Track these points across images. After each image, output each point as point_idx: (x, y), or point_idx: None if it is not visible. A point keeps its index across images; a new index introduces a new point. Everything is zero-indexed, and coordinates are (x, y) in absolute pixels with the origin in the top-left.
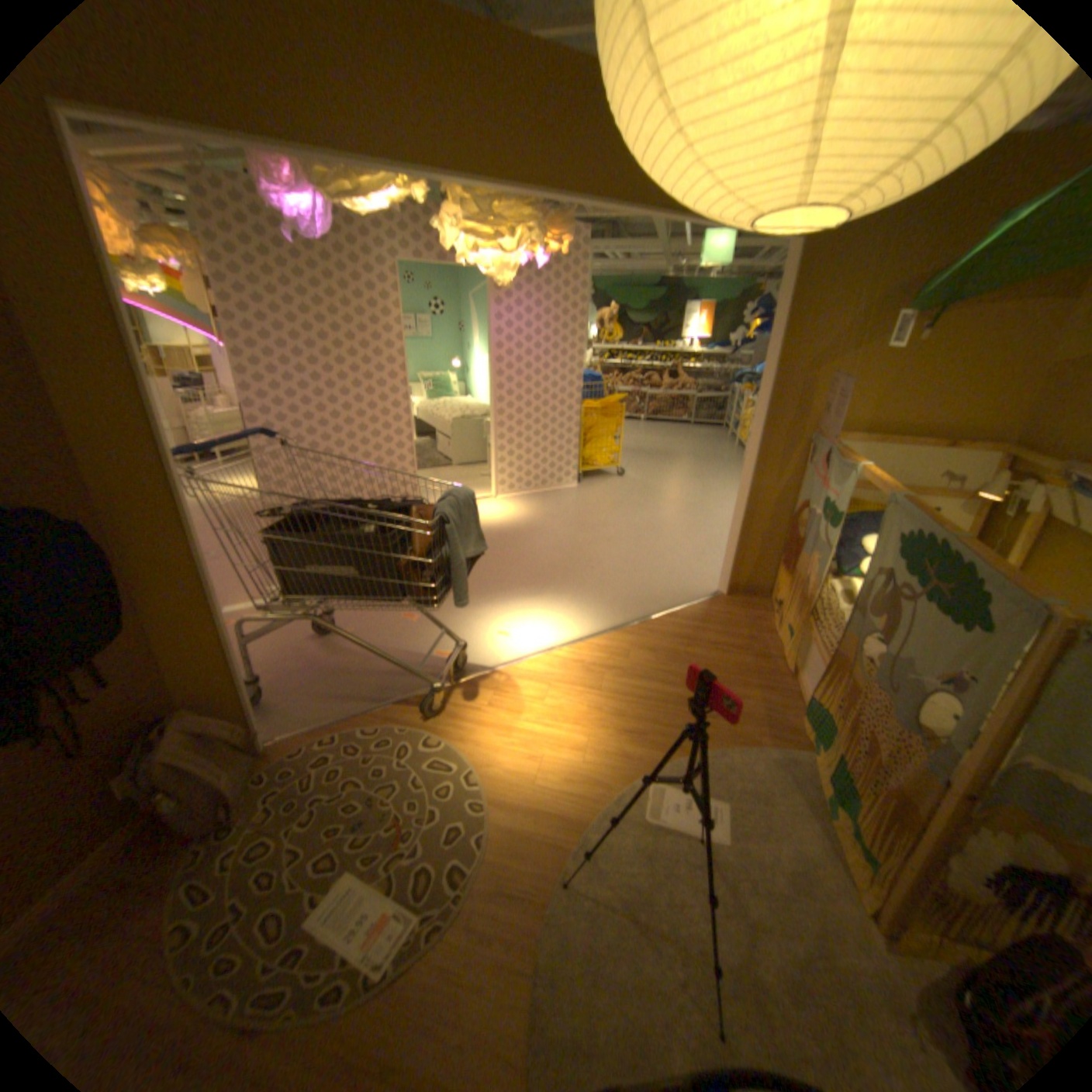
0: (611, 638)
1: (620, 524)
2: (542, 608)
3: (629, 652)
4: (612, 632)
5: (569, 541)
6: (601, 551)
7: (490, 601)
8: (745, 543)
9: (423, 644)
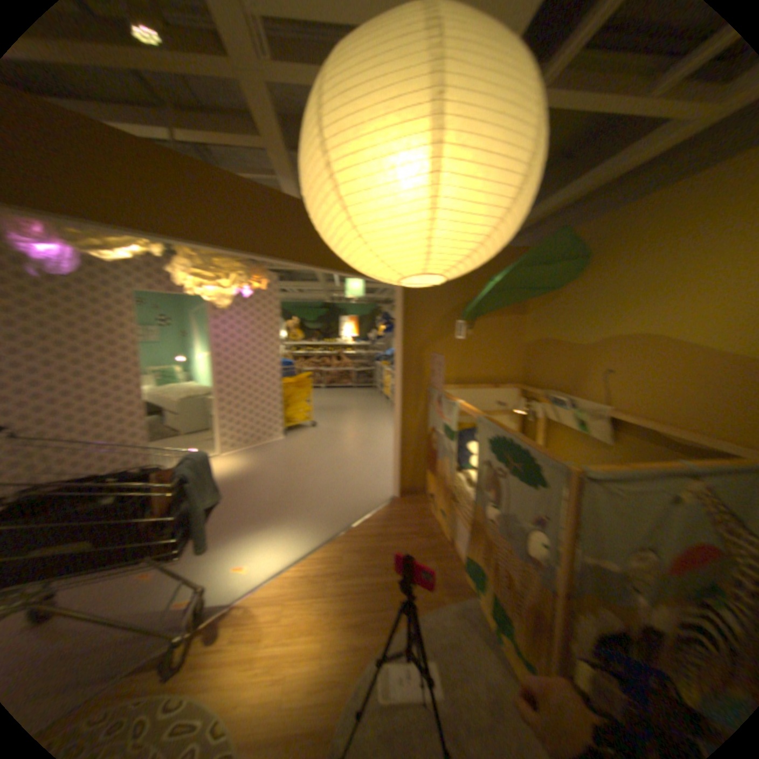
0: (325, 550)
1: (318, 460)
2: (267, 538)
3: (340, 557)
4: (325, 544)
5: (282, 479)
6: (307, 483)
7: (220, 543)
8: (402, 459)
9: (156, 601)
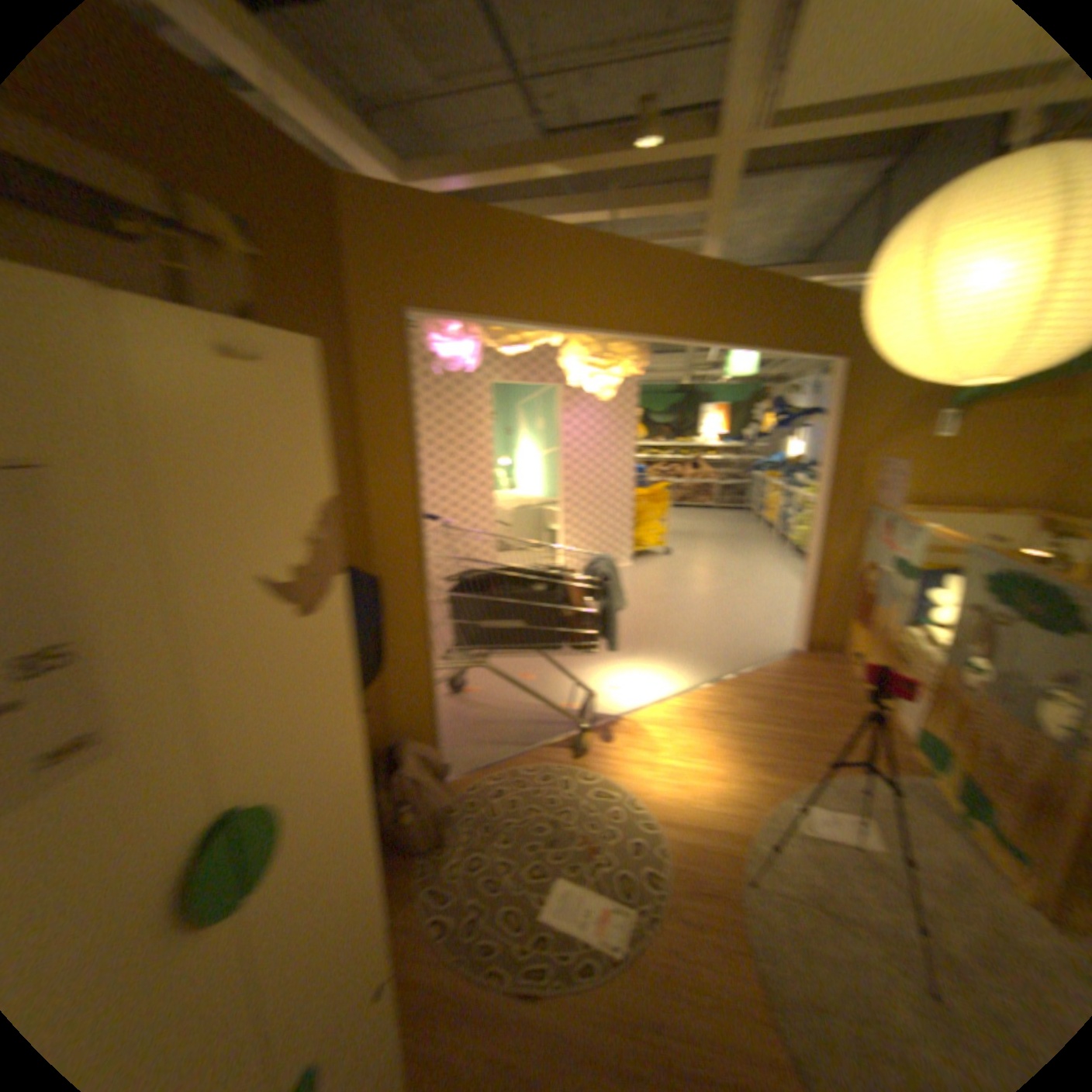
0: (715, 691)
1: (686, 596)
2: (643, 667)
3: (735, 701)
4: (714, 685)
5: (645, 611)
6: (677, 619)
7: (594, 662)
8: (818, 604)
9: (549, 698)
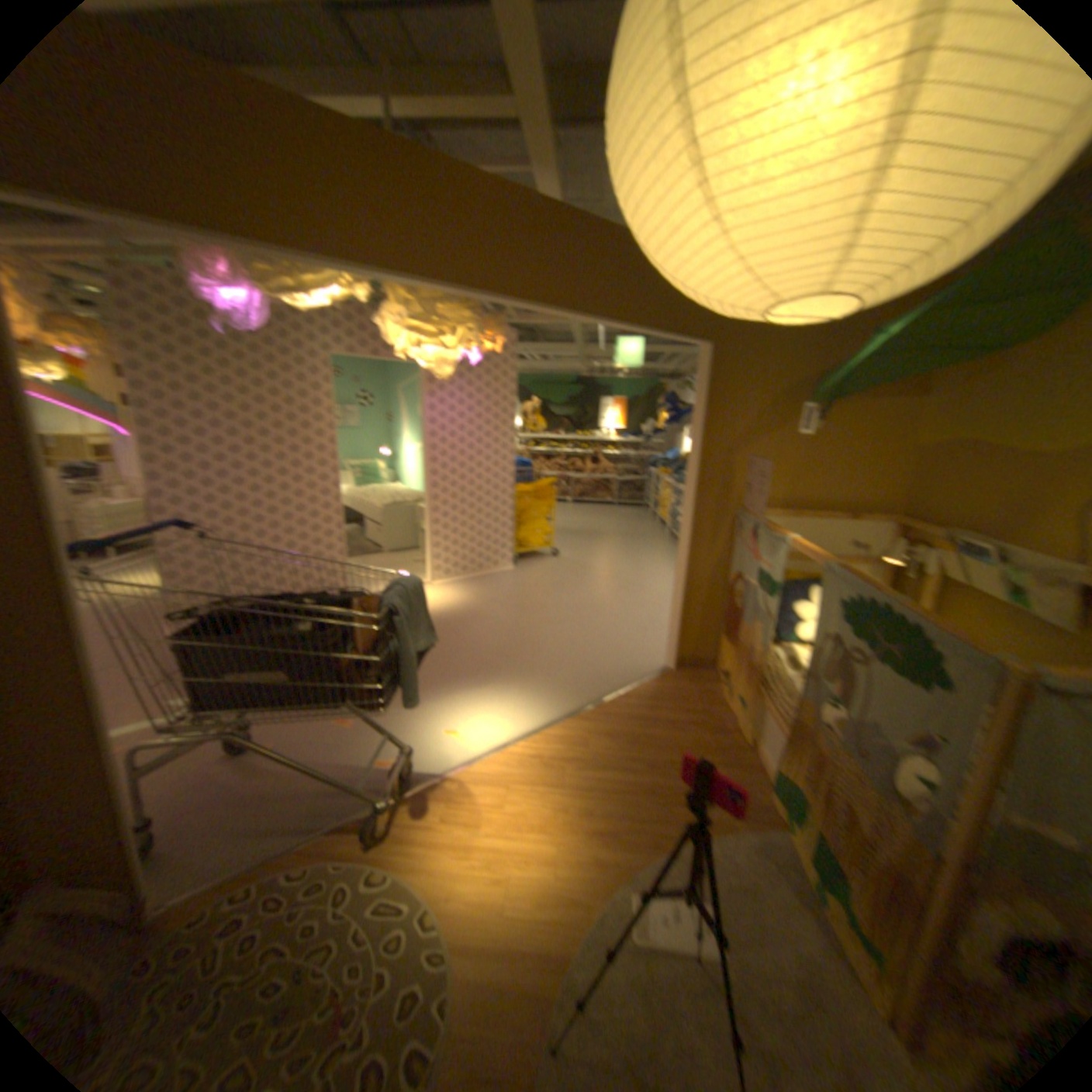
0: (566, 726)
1: (560, 603)
2: (490, 698)
3: (587, 739)
4: (566, 718)
5: (510, 623)
6: (544, 632)
7: (432, 696)
8: (686, 615)
9: (357, 753)
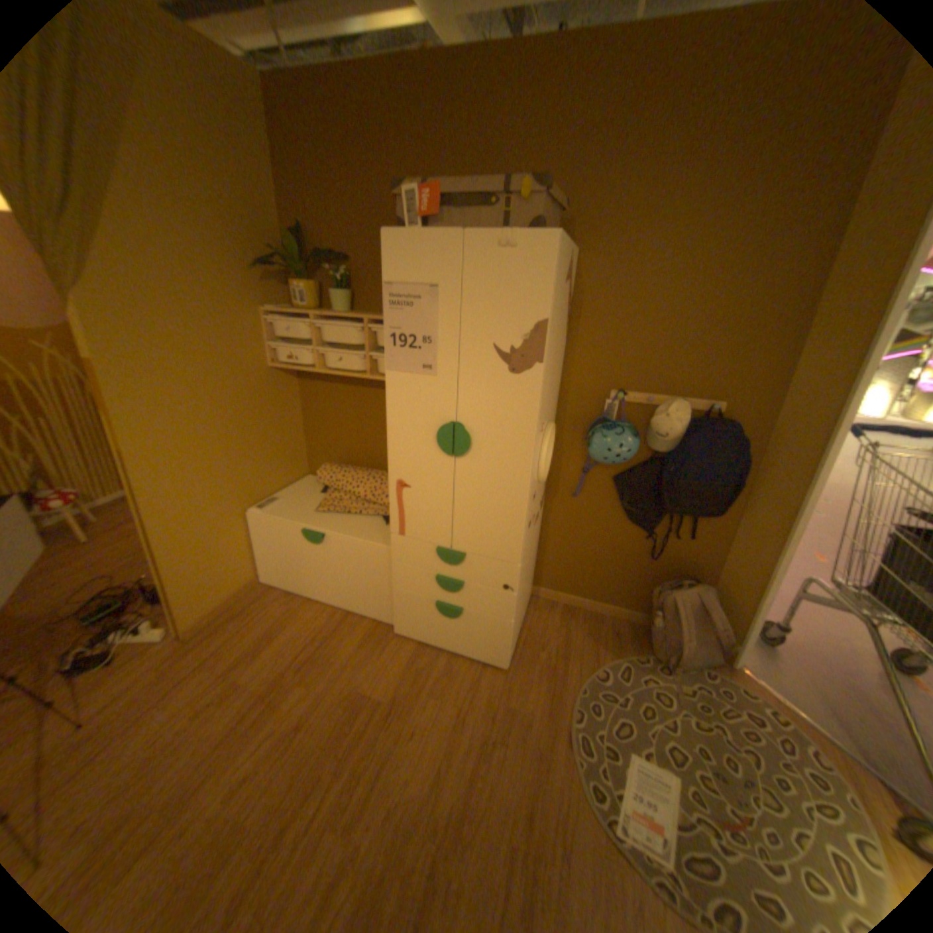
0: None
1: None
2: None
3: None
4: None
5: None
6: None
7: None
8: None
9: None
